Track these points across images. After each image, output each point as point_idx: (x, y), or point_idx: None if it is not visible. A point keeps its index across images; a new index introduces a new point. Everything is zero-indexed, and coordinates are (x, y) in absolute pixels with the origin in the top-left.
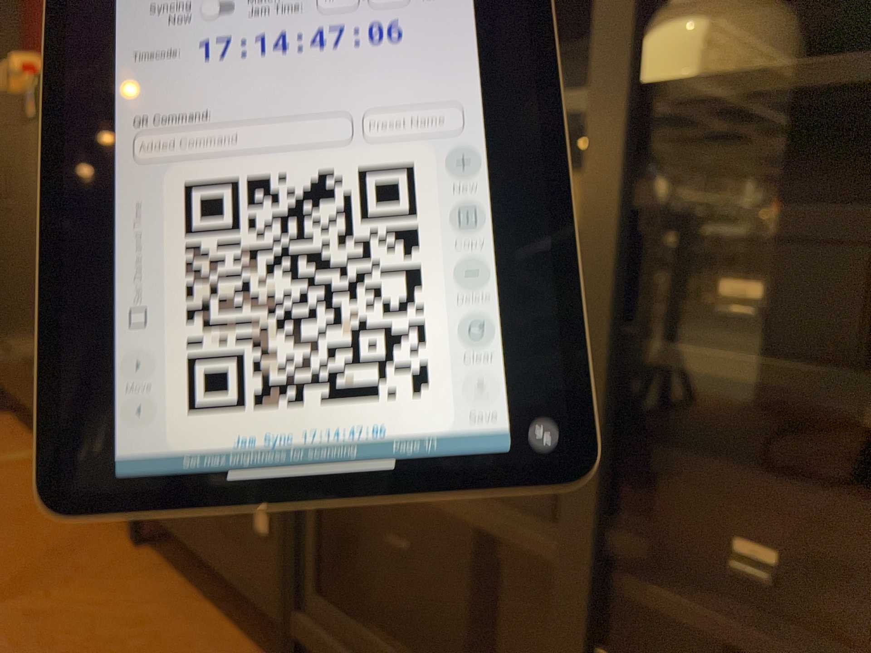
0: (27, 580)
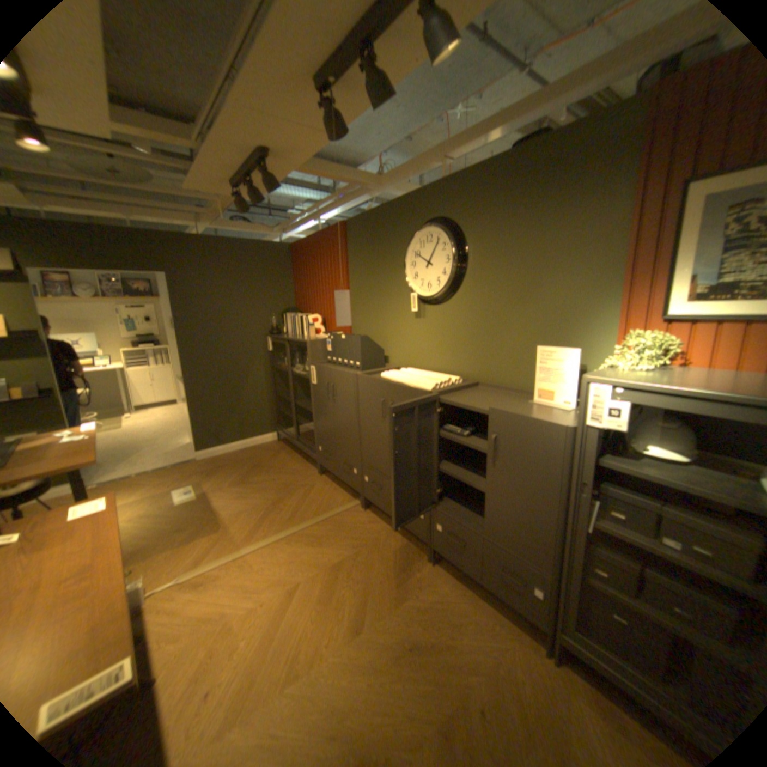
0: (403, 585)
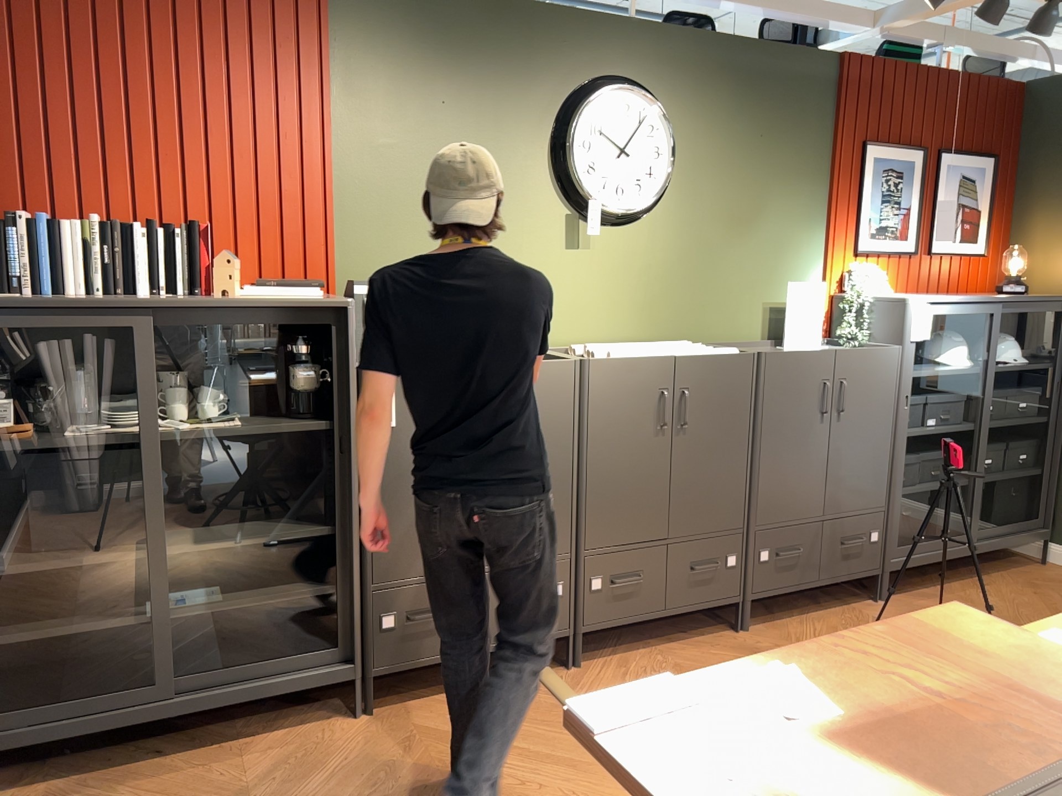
0: None
